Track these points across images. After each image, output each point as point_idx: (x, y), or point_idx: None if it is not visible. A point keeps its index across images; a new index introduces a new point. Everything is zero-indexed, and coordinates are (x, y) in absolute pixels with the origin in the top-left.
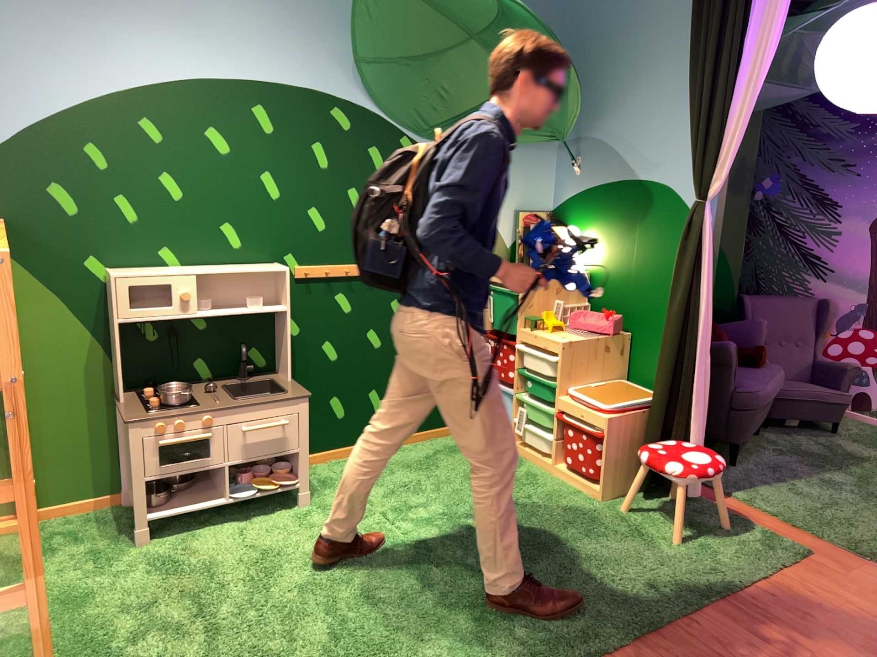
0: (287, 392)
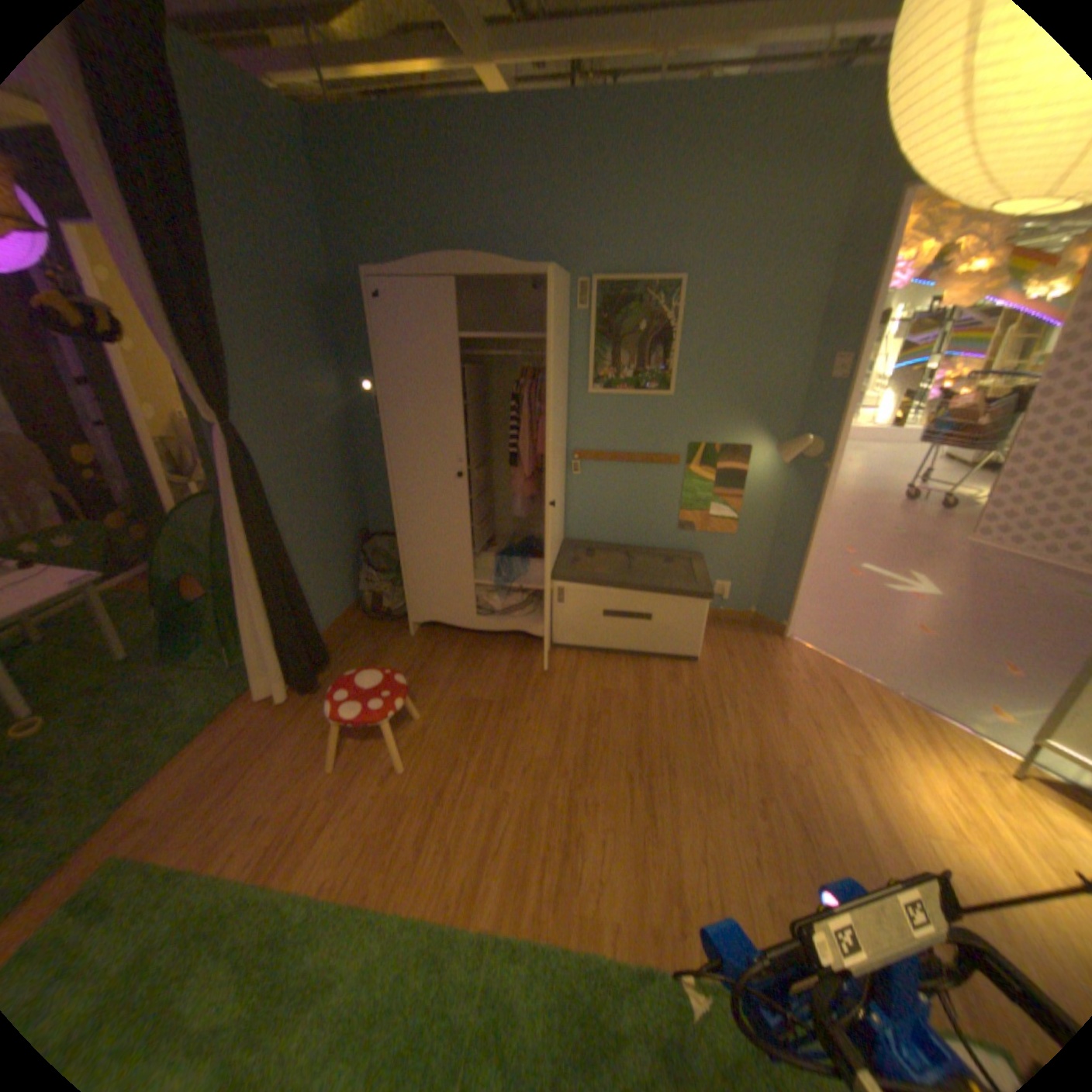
0: None
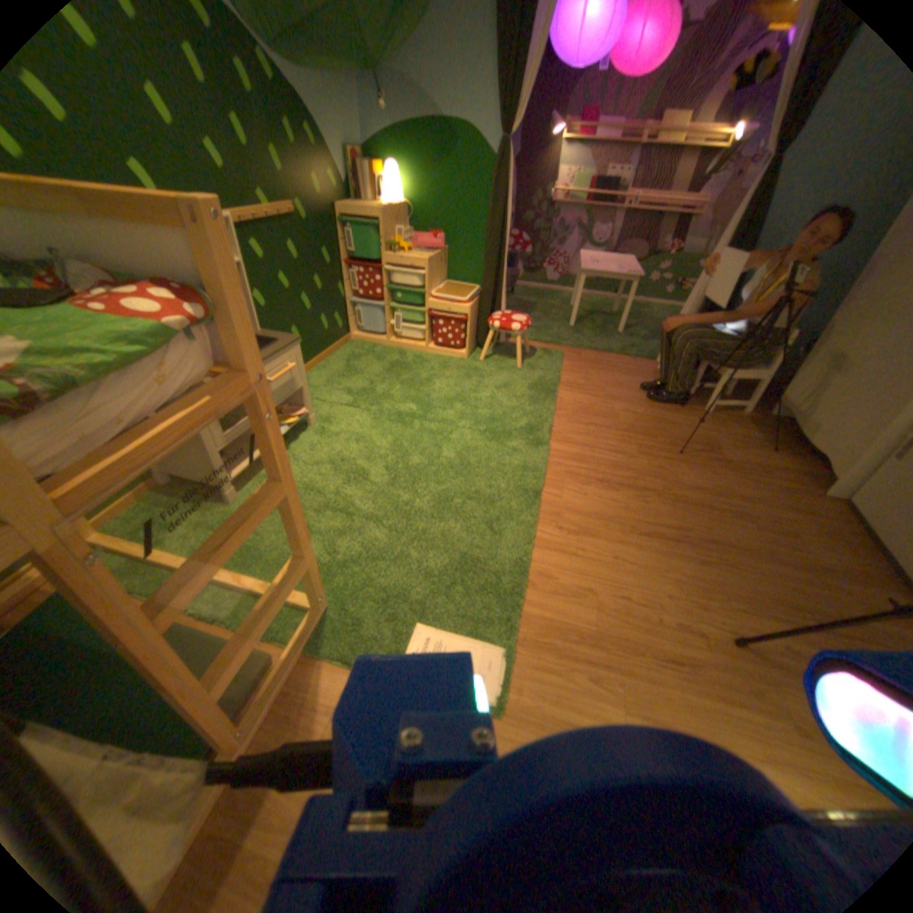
0: (270, 340)
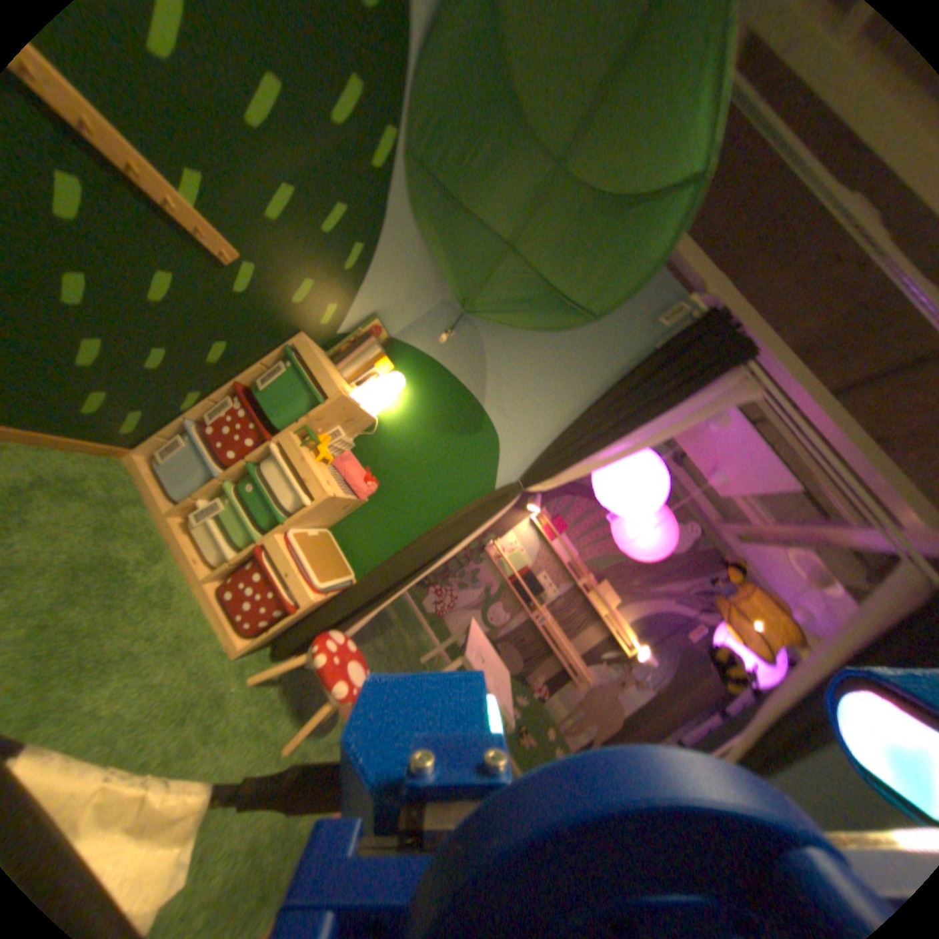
0: None
